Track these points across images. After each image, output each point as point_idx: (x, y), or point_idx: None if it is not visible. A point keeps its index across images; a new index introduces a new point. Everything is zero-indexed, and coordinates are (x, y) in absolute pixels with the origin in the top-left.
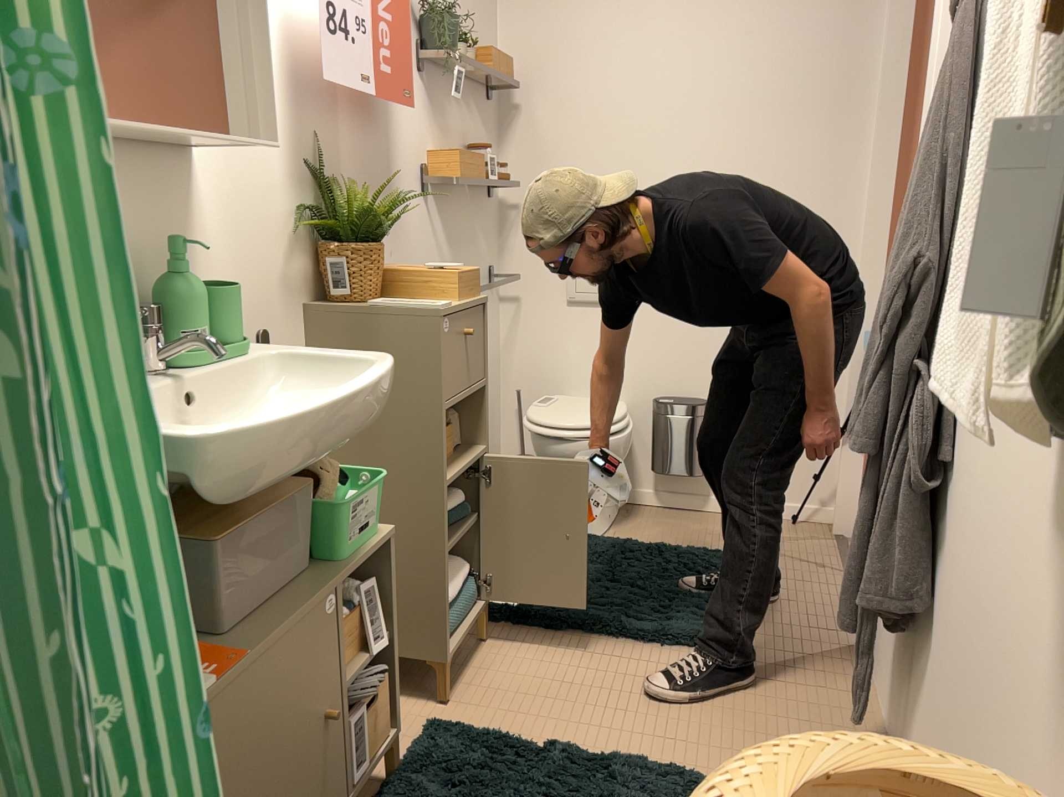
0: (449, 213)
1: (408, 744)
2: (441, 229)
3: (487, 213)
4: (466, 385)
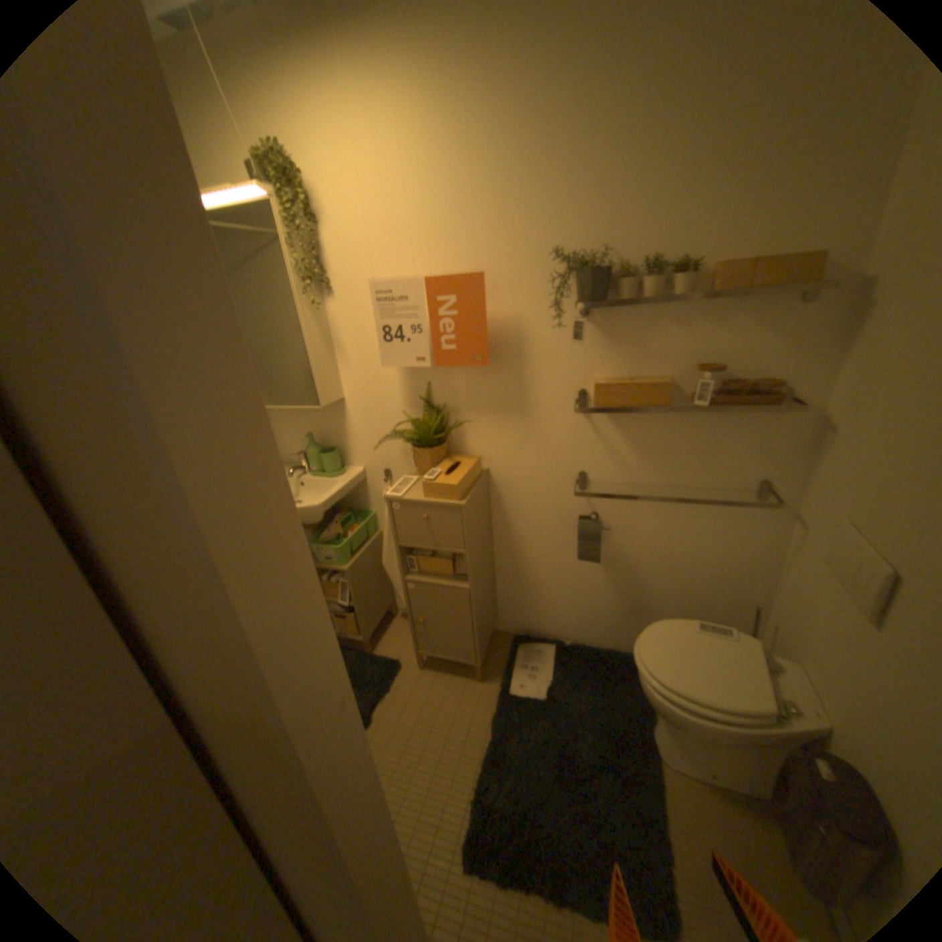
0: (637, 422)
1: (388, 657)
2: (615, 435)
3: (762, 423)
4: (427, 543)
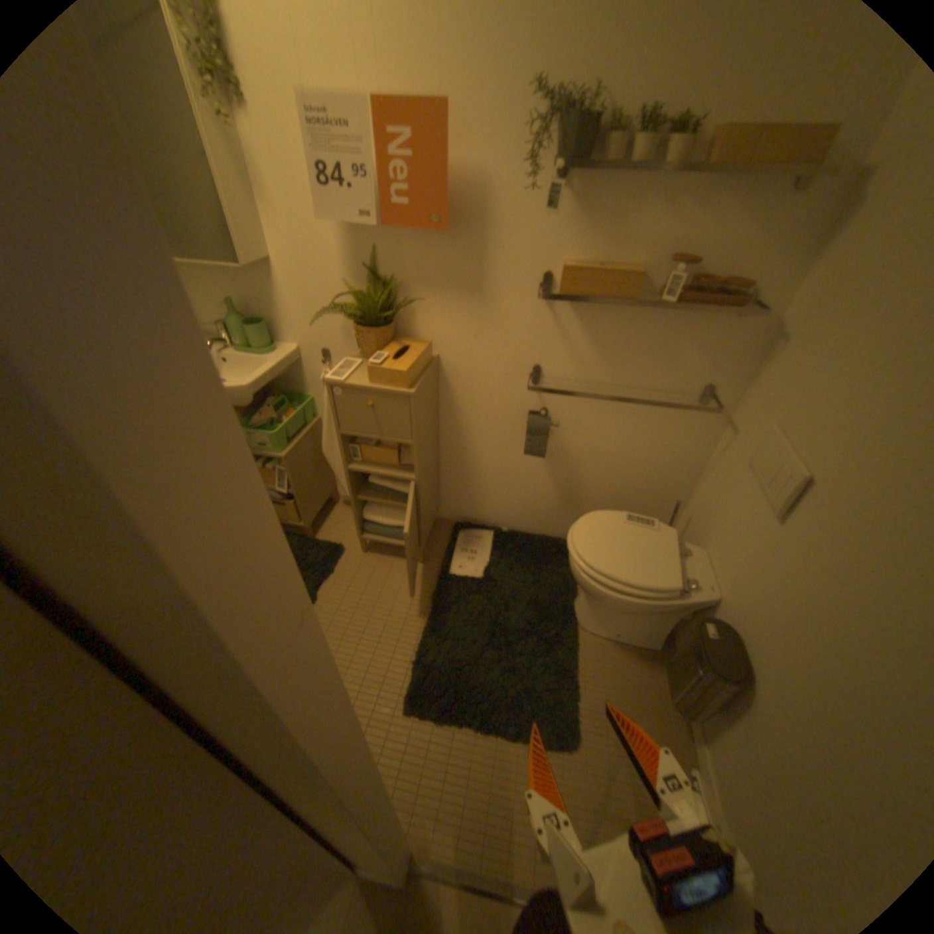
0: (600, 315)
1: (332, 542)
2: (576, 328)
3: (721, 326)
4: (372, 433)
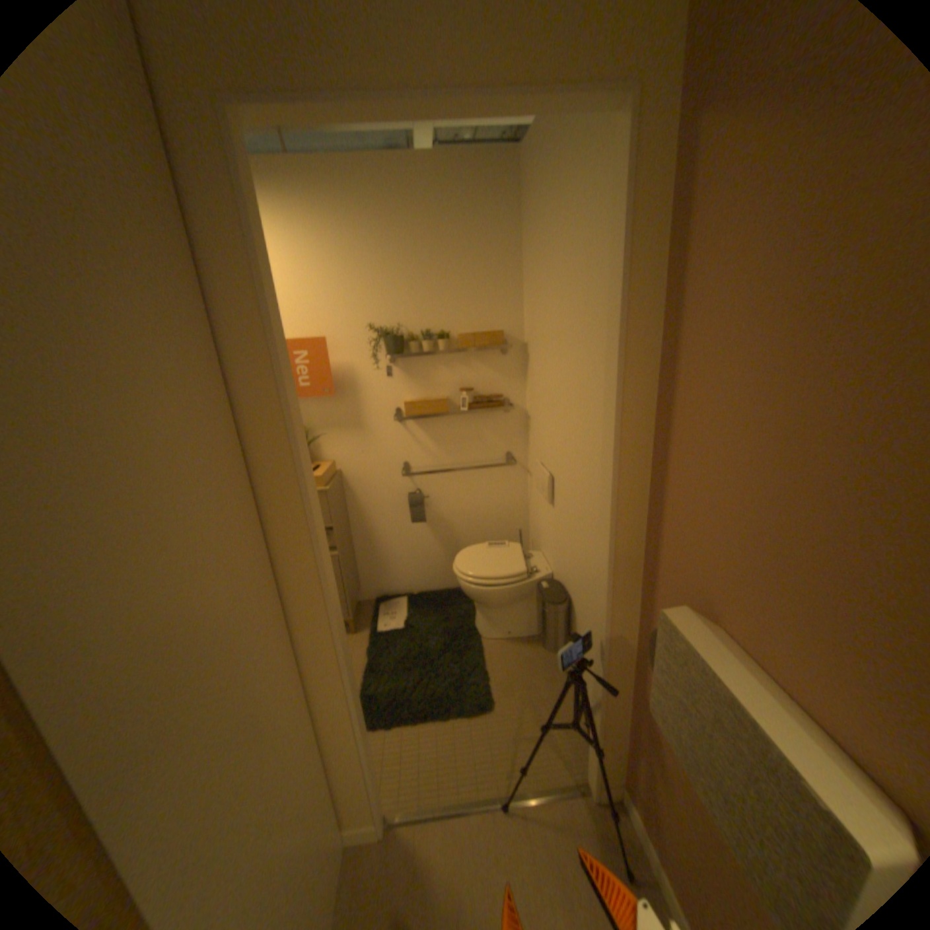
0: (434, 427)
1: None
2: (423, 436)
3: (499, 421)
4: None
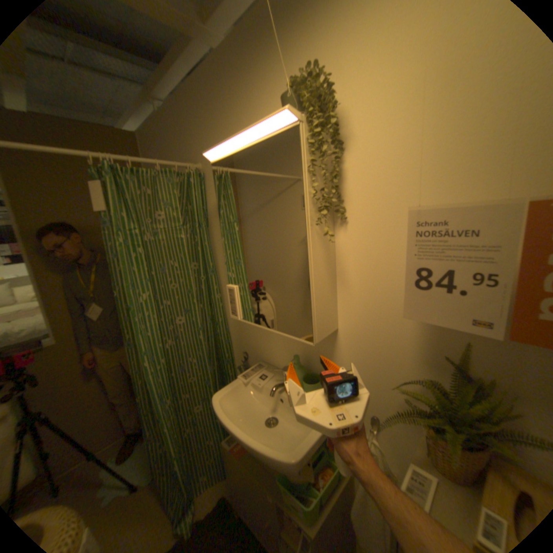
0: None
1: None
2: None
3: None
4: None
